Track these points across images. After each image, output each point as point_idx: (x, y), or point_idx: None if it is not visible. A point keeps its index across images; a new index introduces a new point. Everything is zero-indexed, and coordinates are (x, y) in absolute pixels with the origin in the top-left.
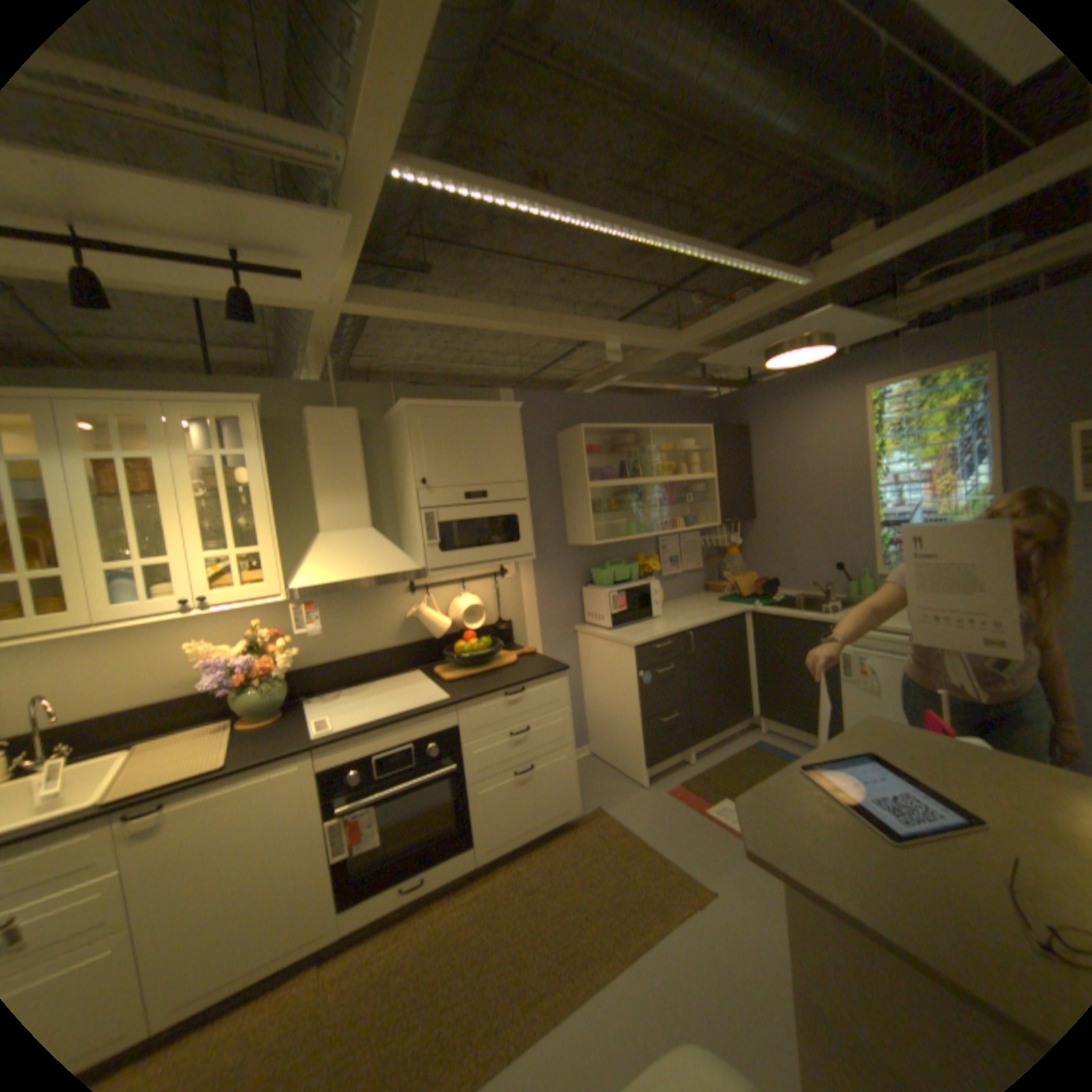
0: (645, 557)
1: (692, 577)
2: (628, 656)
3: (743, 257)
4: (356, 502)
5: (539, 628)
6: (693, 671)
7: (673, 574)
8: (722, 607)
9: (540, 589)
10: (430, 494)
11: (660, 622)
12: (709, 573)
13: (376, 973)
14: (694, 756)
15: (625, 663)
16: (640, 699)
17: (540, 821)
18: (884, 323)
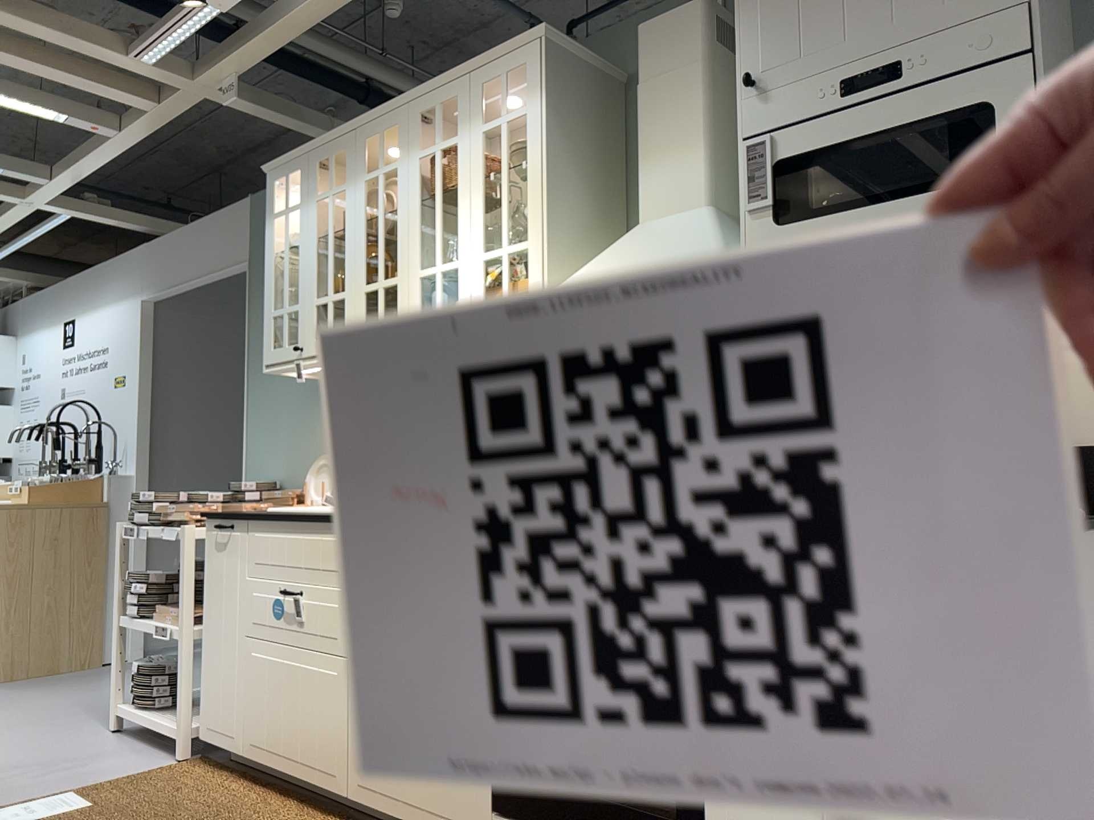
0: None
1: None
2: None
3: None
4: (685, 163)
5: None
6: None
7: None
8: None
9: None
10: (761, 104)
11: None
12: None
13: None
14: None
15: None
16: None
17: None
18: None
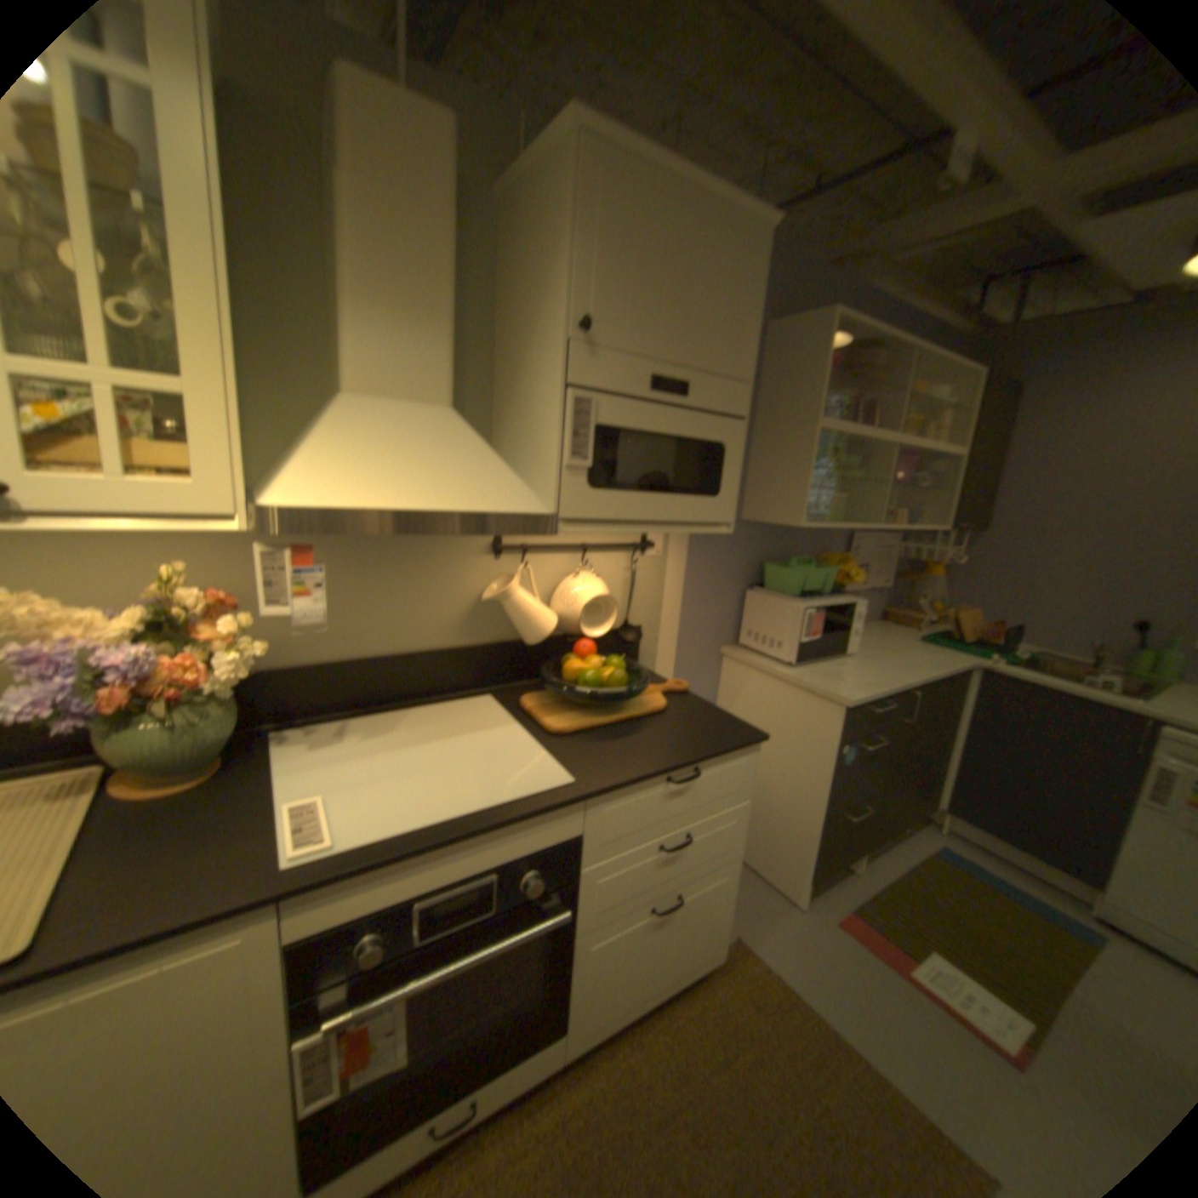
0: (837, 557)
1: (874, 597)
2: (830, 716)
3: None
4: (428, 337)
5: (677, 642)
6: (902, 748)
7: (859, 588)
8: (937, 653)
9: (690, 582)
10: (593, 353)
11: (861, 663)
12: (894, 595)
13: None
14: (866, 864)
15: (819, 725)
16: (834, 786)
17: (671, 978)
18: None
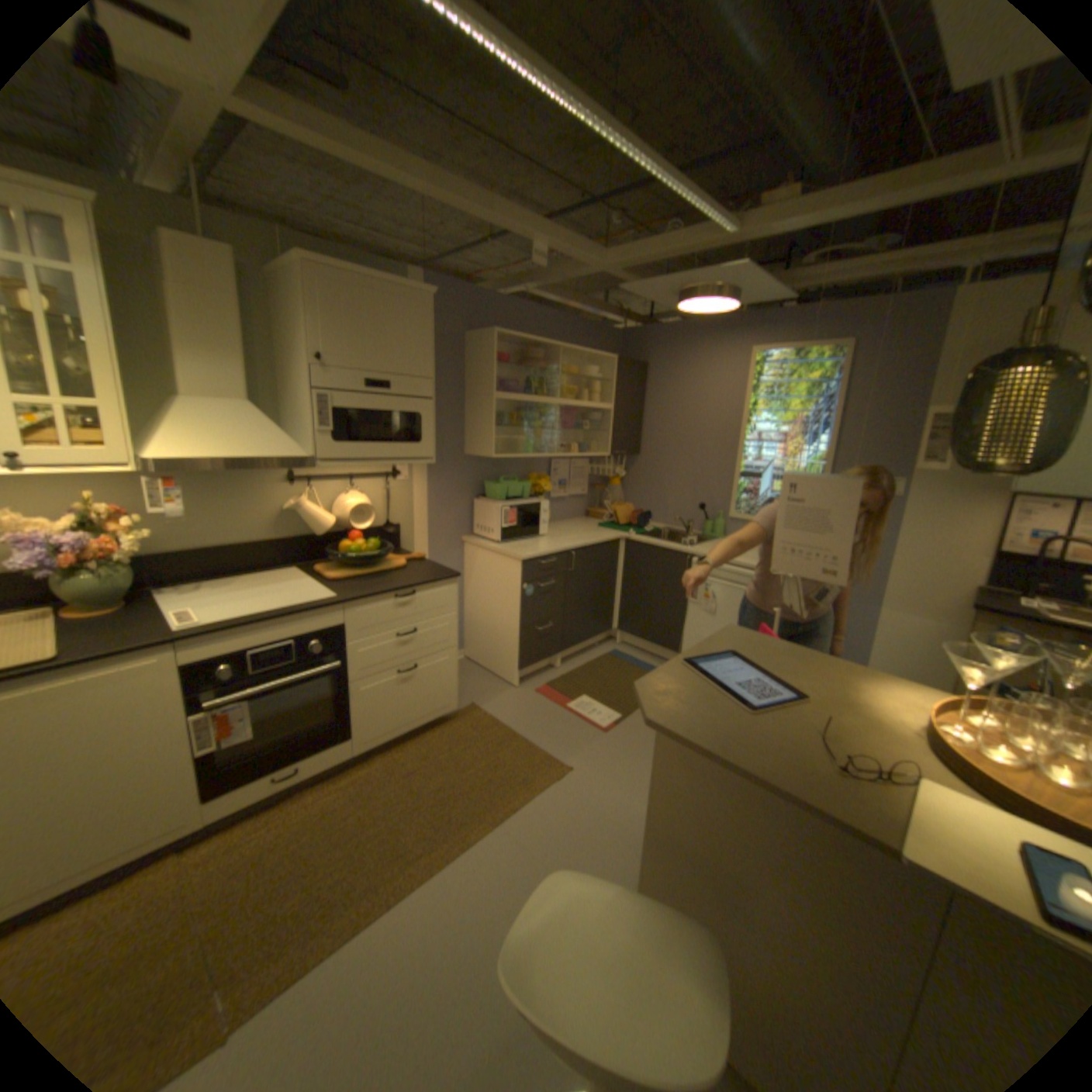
0: (537, 477)
1: (576, 502)
2: (516, 569)
3: (690, 186)
4: (229, 366)
5: (428, 535)
6: (570, 587)
7: (560, 497)
8: (601, 533)
9: (433, 496)
10: (326, 373)
11: (546, 540)
12: (591, 500)
13: (249, 853)
14: (560, 661)
15: (512, 575)
16: (522, 609)
17: (419, 715)
18: (783, 291)
